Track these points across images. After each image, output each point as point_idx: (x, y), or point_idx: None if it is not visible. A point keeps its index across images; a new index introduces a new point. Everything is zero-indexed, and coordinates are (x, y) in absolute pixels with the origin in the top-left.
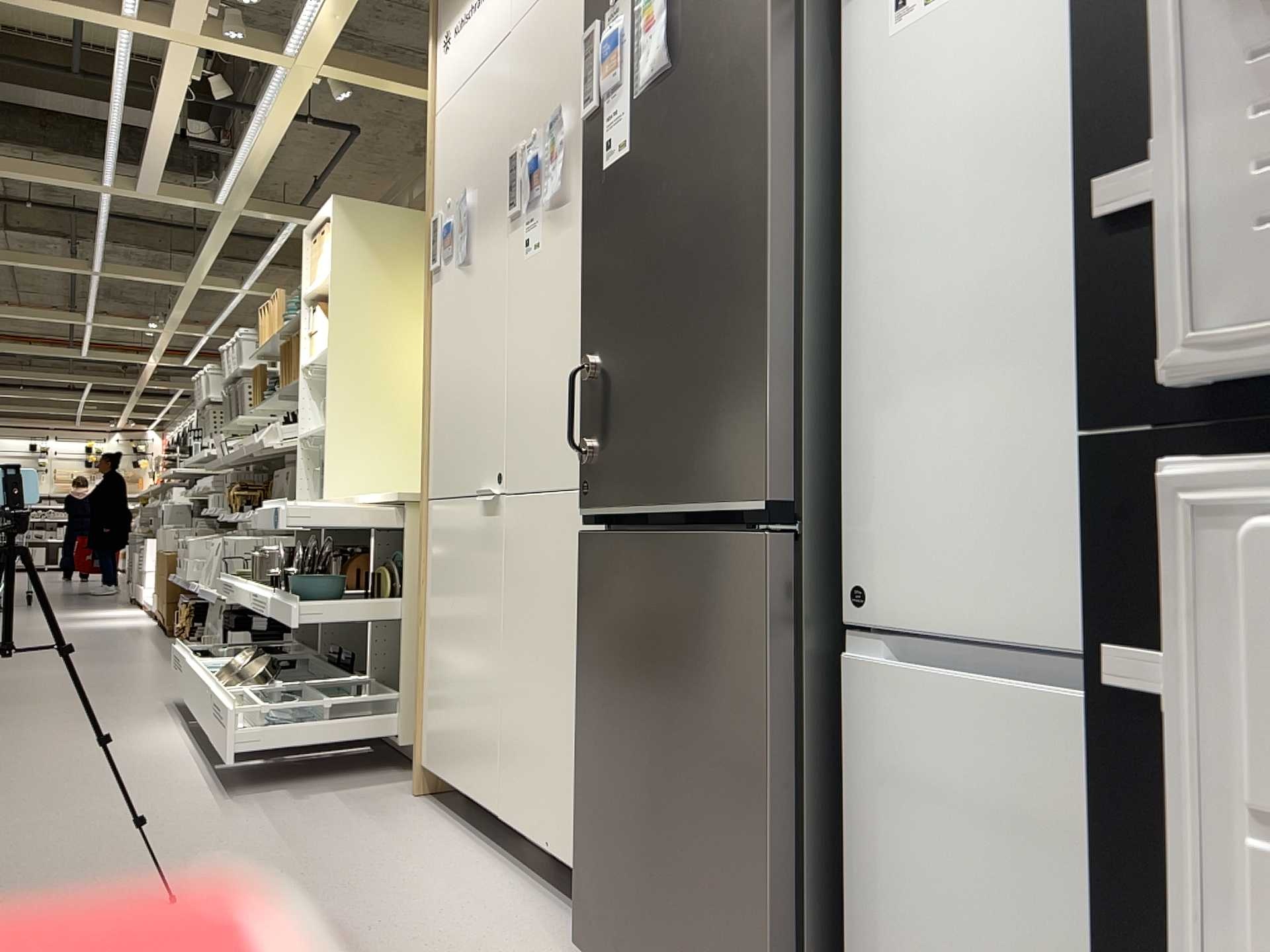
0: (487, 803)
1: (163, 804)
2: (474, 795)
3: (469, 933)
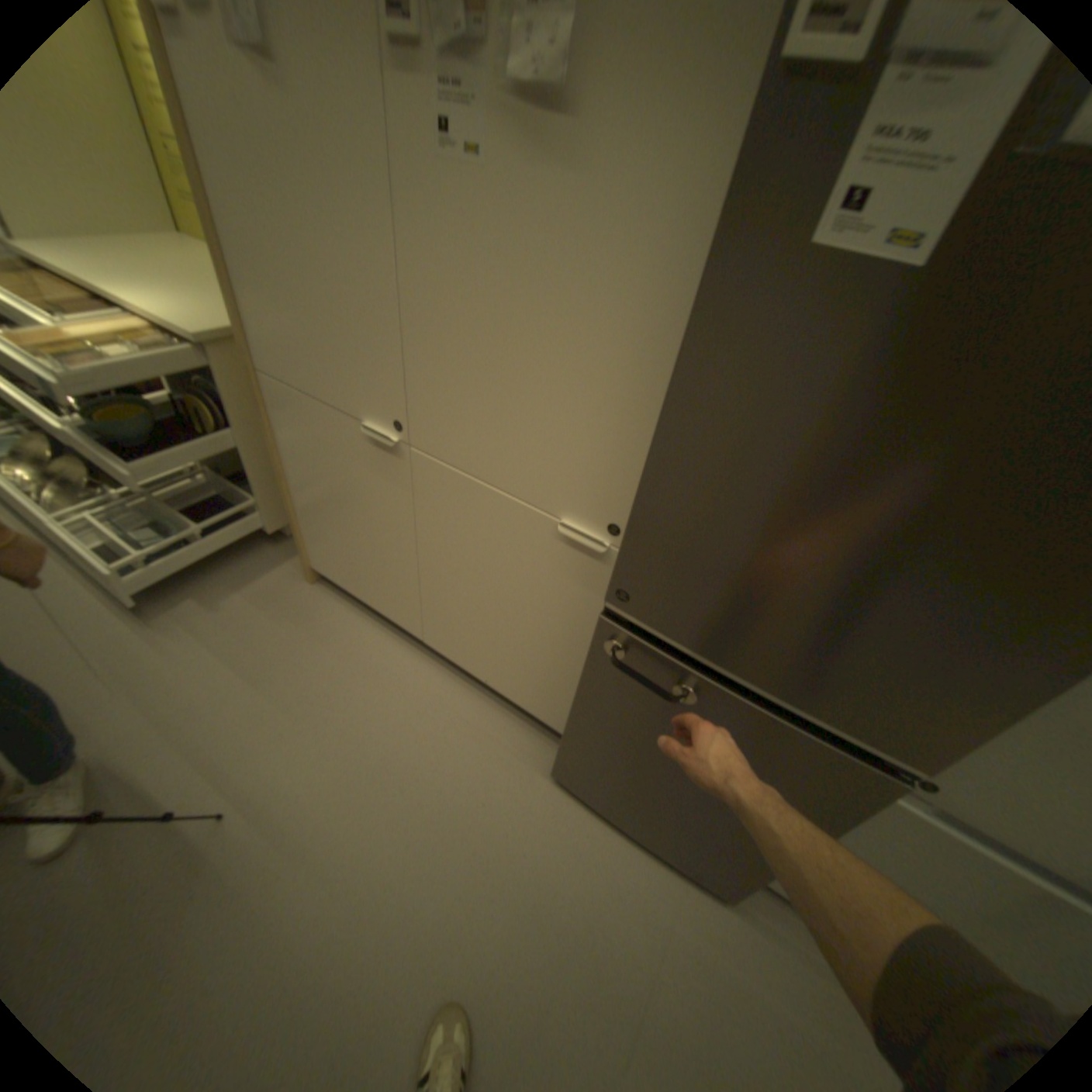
0: (408, 628)
1: (86, 653)
2: (390, 616)
3: (465, 762)
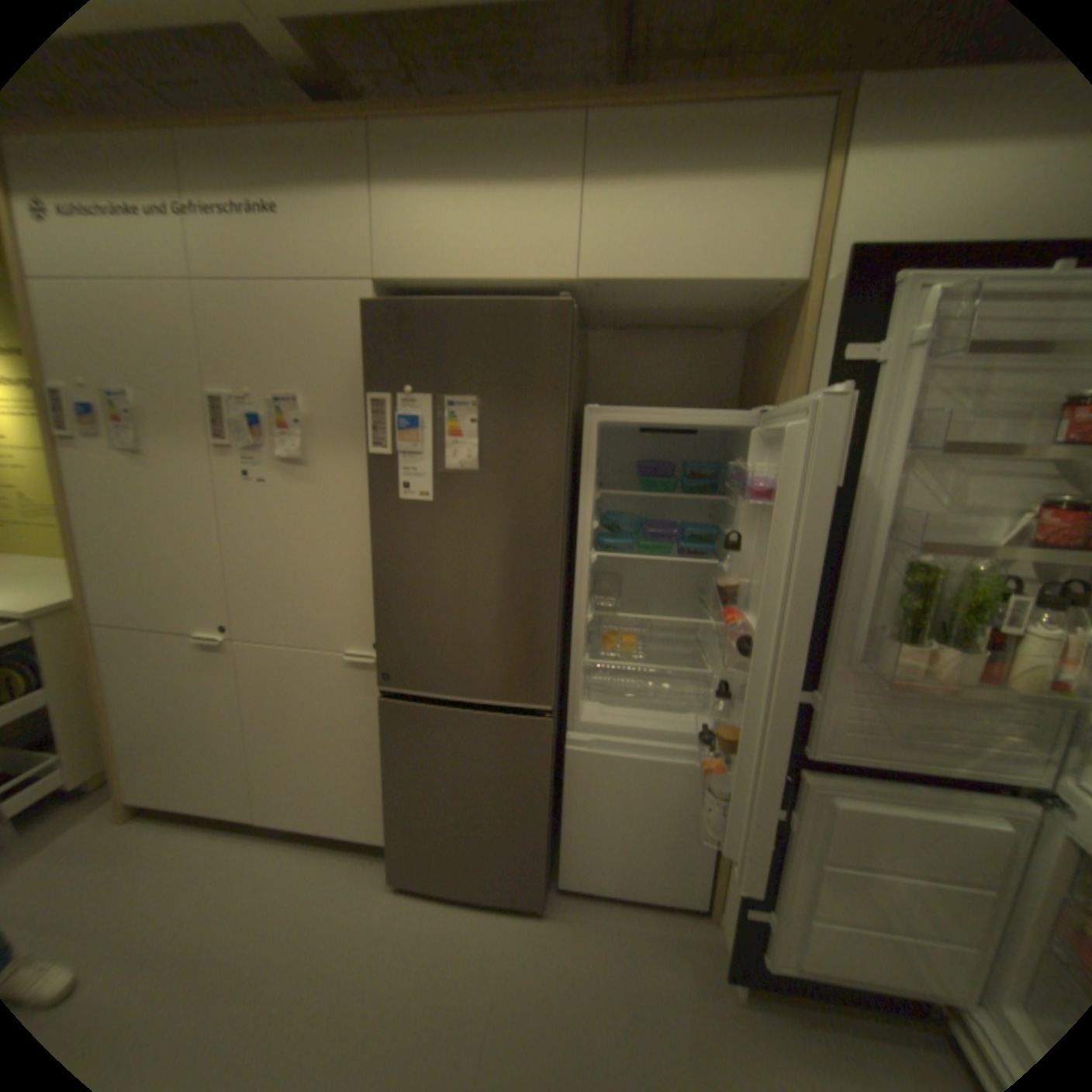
0: (234, 817)
1: None
2: (214, 814)
3: (304, 910)
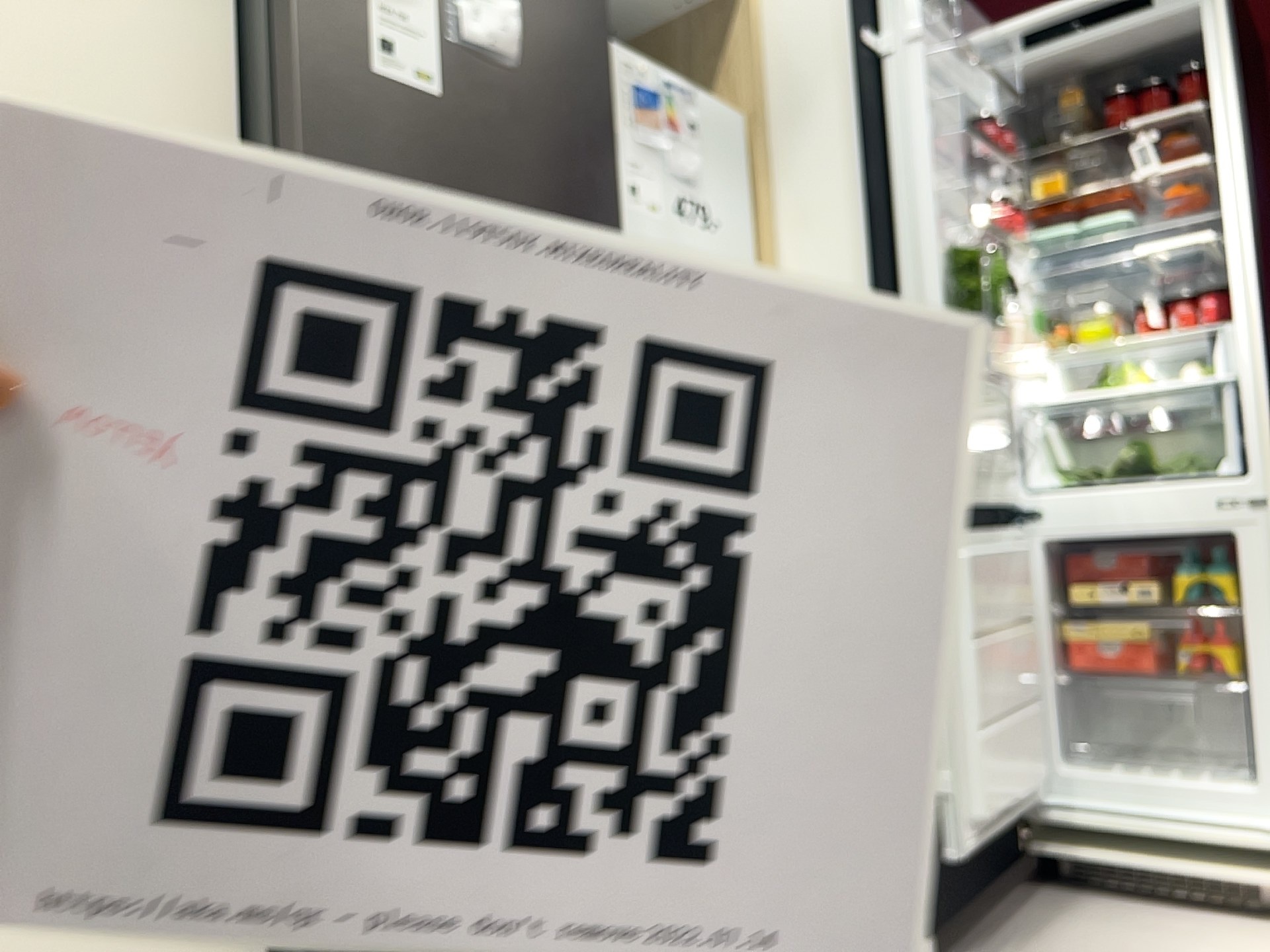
0: None
1: None
2: None
3: None
